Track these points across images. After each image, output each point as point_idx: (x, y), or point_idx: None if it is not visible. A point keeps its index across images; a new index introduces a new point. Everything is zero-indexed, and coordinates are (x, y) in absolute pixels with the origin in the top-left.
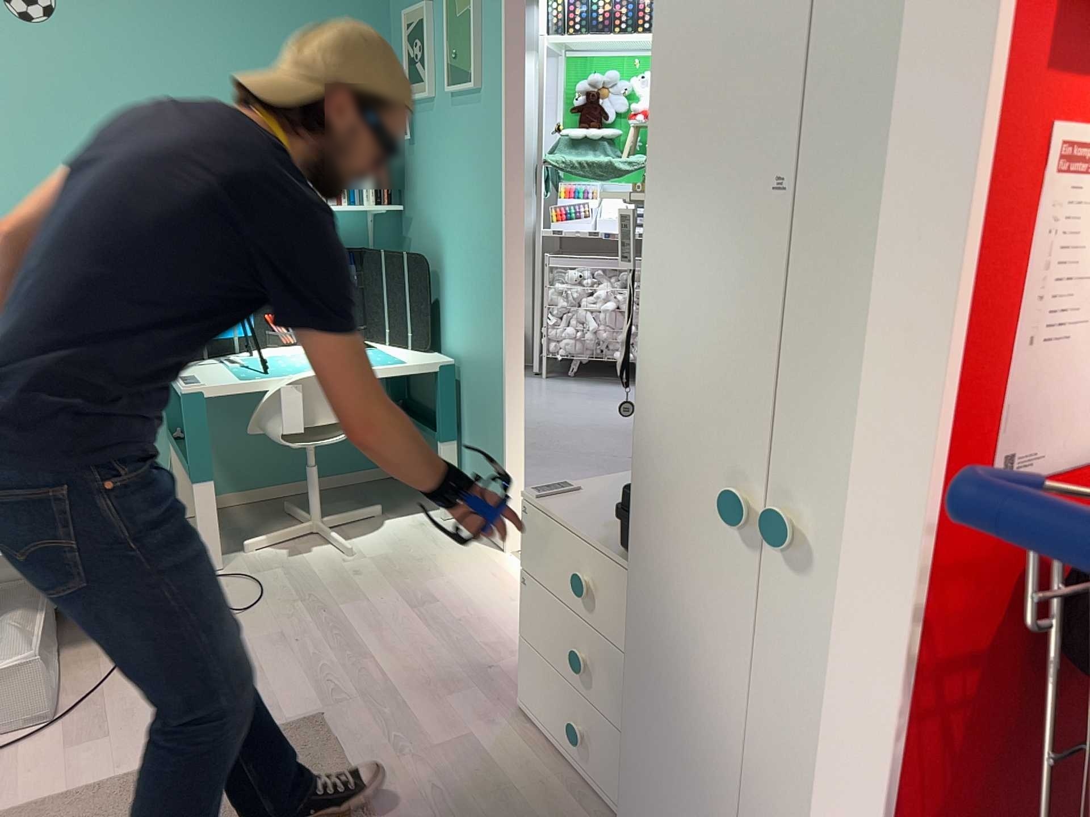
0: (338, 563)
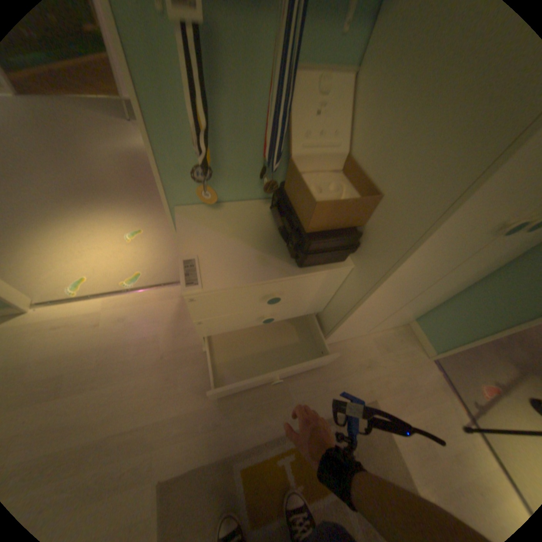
0: None
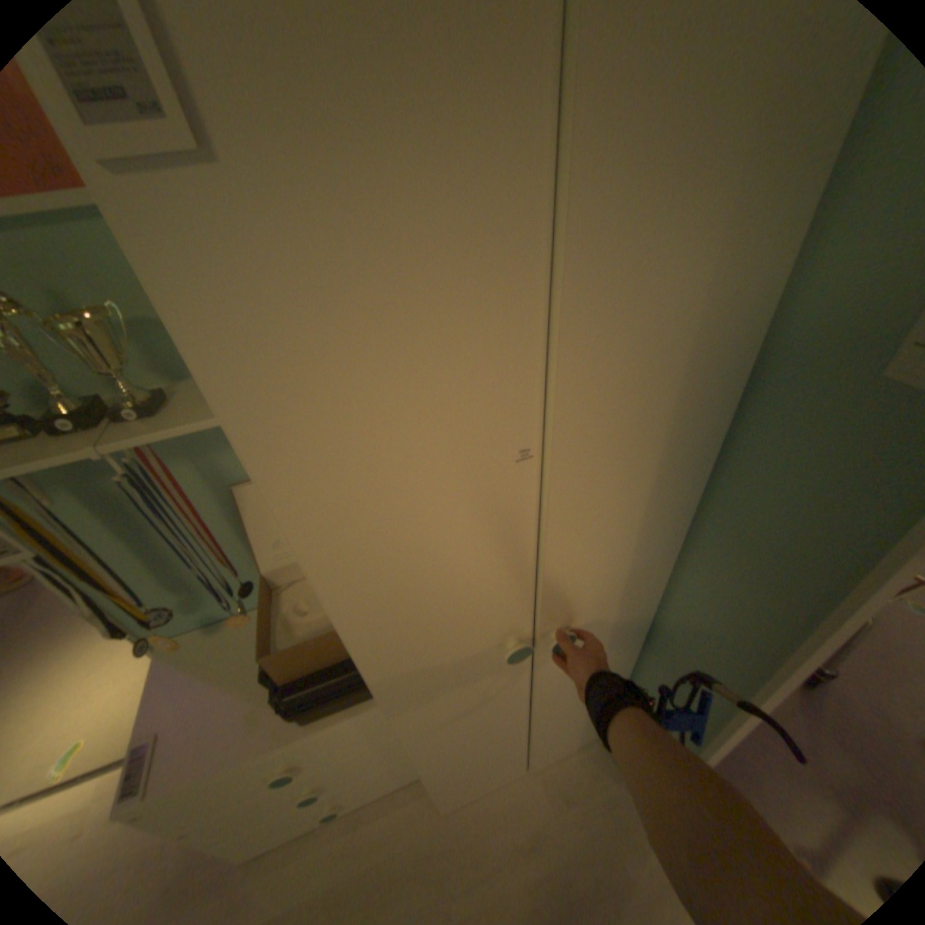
0: None
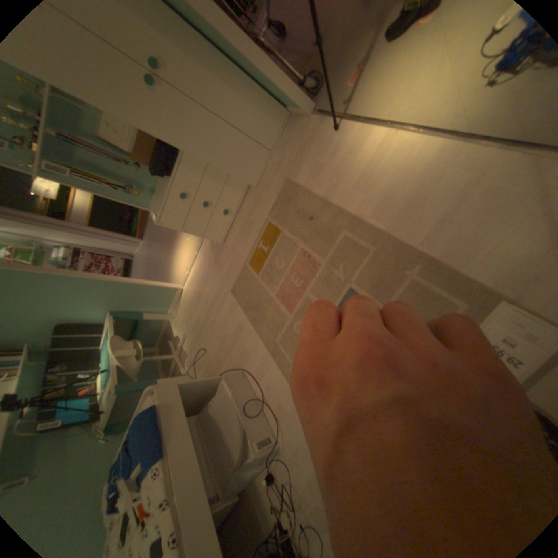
0: (188, 336)
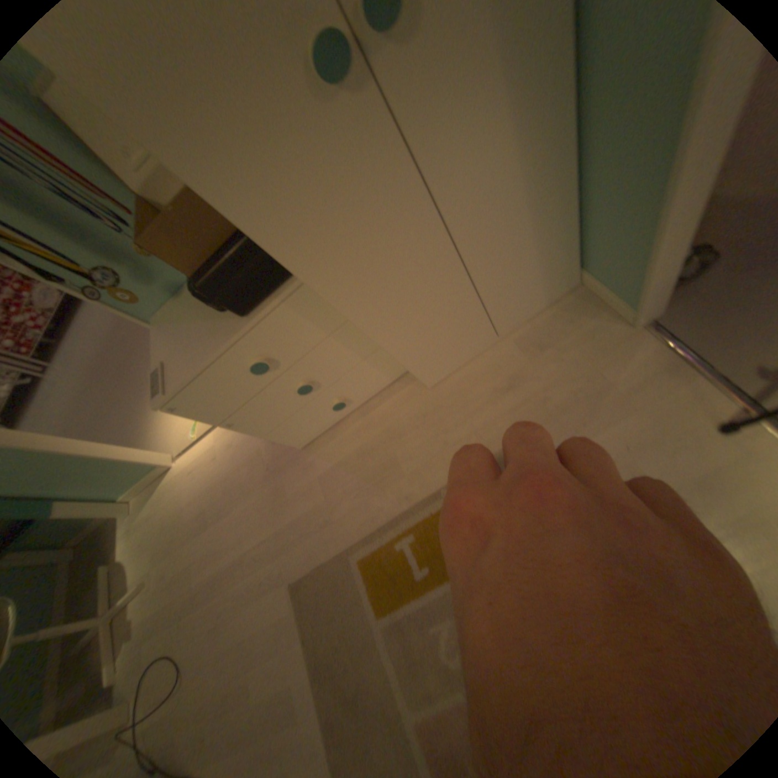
0: (148, 594)
